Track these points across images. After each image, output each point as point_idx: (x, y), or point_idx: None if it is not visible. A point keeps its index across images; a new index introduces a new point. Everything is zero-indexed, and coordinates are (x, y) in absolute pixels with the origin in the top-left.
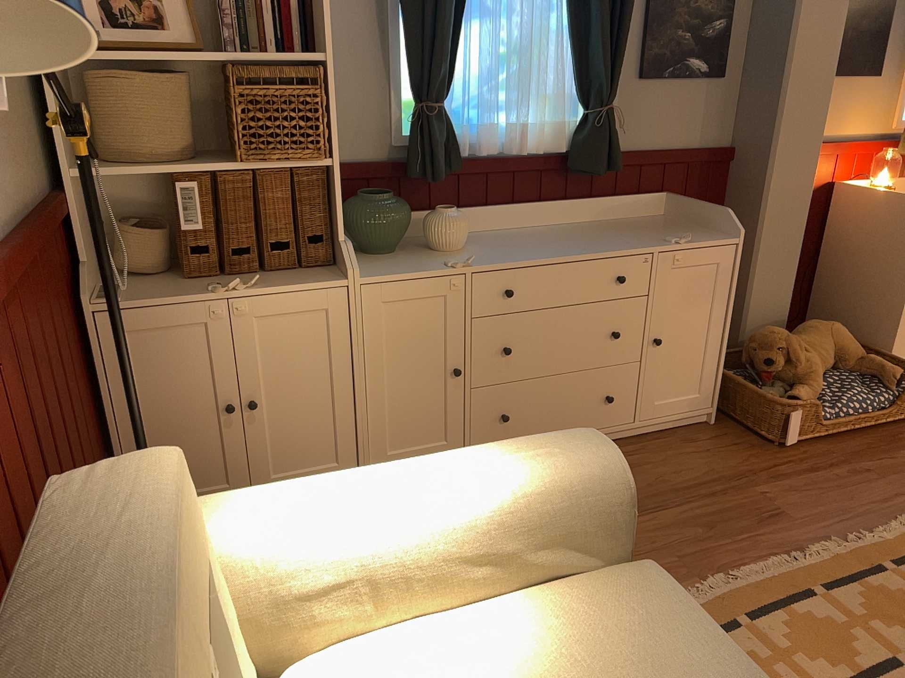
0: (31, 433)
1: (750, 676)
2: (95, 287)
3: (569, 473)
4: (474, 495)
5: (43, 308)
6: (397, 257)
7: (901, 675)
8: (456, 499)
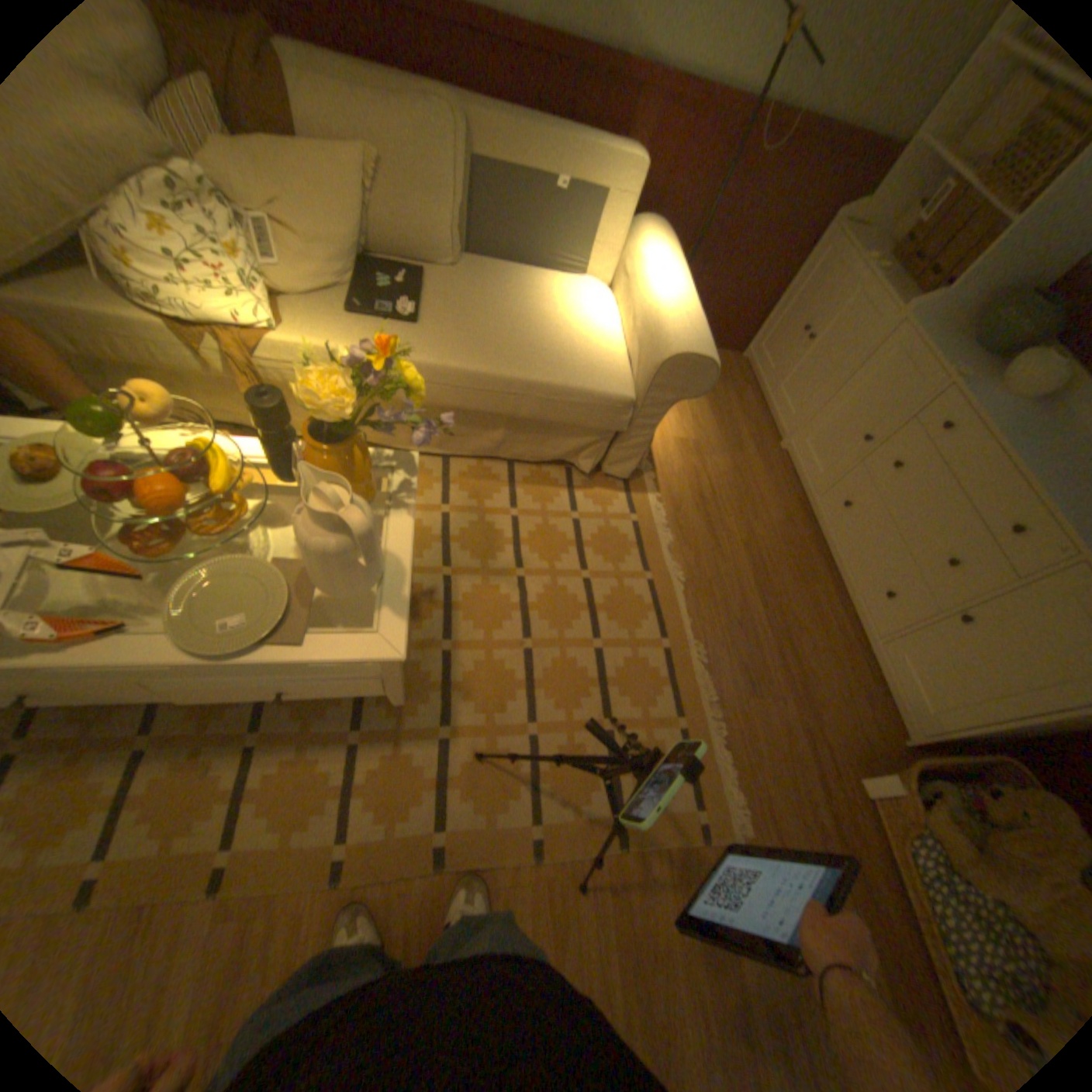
0: (712, 198)
1: (555, 385)
2: (865, 222)
3: (671, 334)
4: (660, 301)
5: (792, 174)
6: (974, 354)
7: (589, 634)
8: (658, 295)
